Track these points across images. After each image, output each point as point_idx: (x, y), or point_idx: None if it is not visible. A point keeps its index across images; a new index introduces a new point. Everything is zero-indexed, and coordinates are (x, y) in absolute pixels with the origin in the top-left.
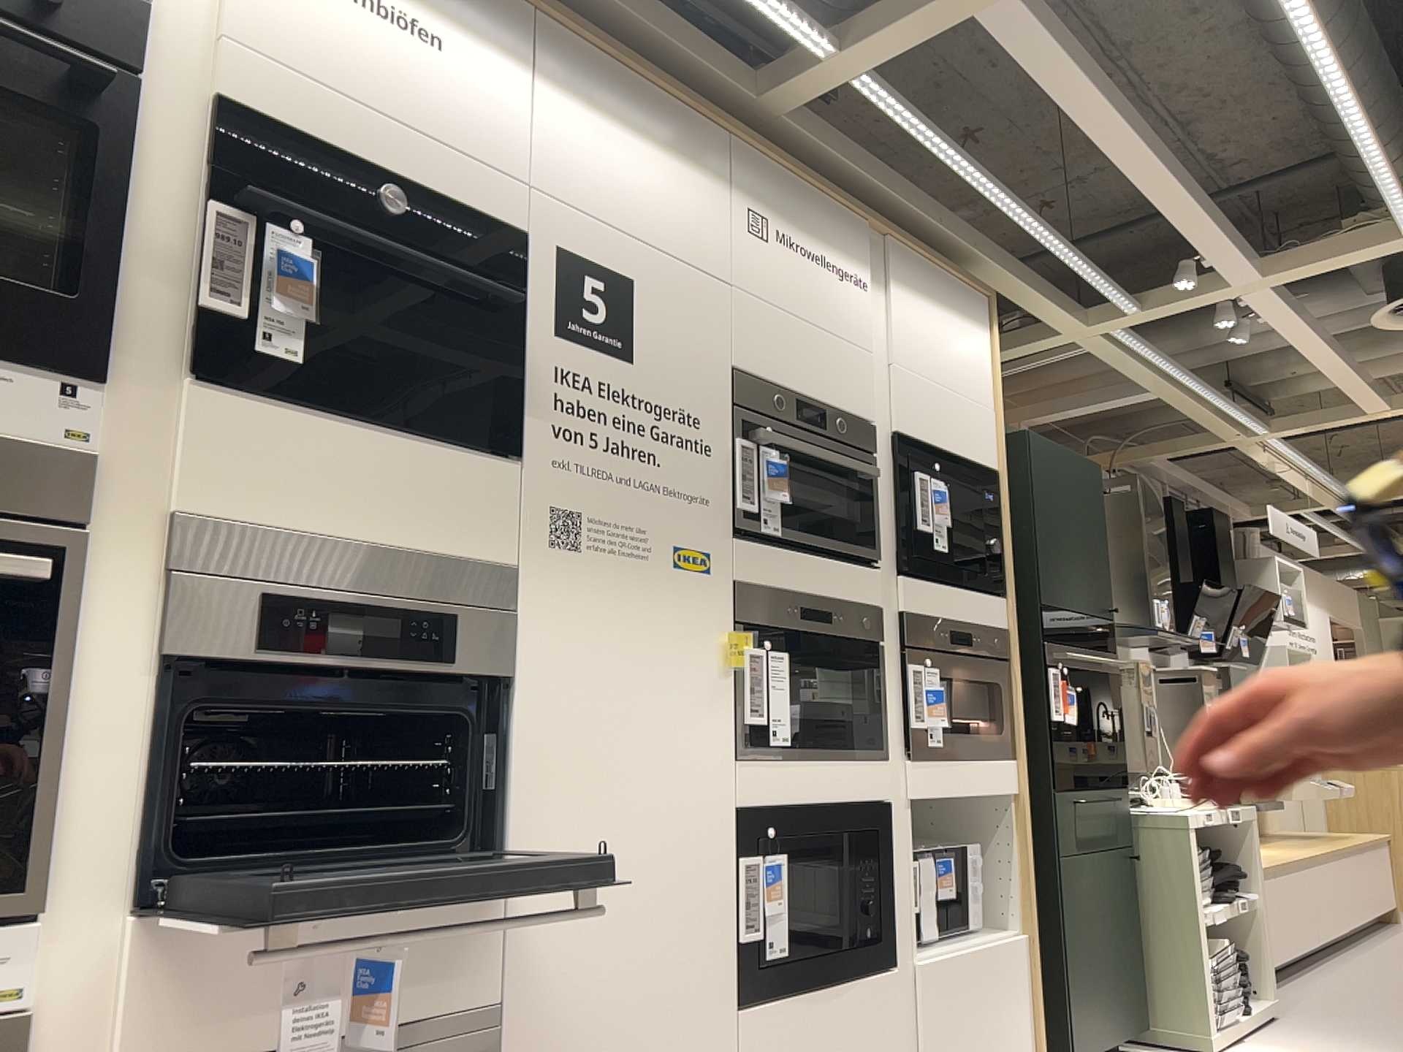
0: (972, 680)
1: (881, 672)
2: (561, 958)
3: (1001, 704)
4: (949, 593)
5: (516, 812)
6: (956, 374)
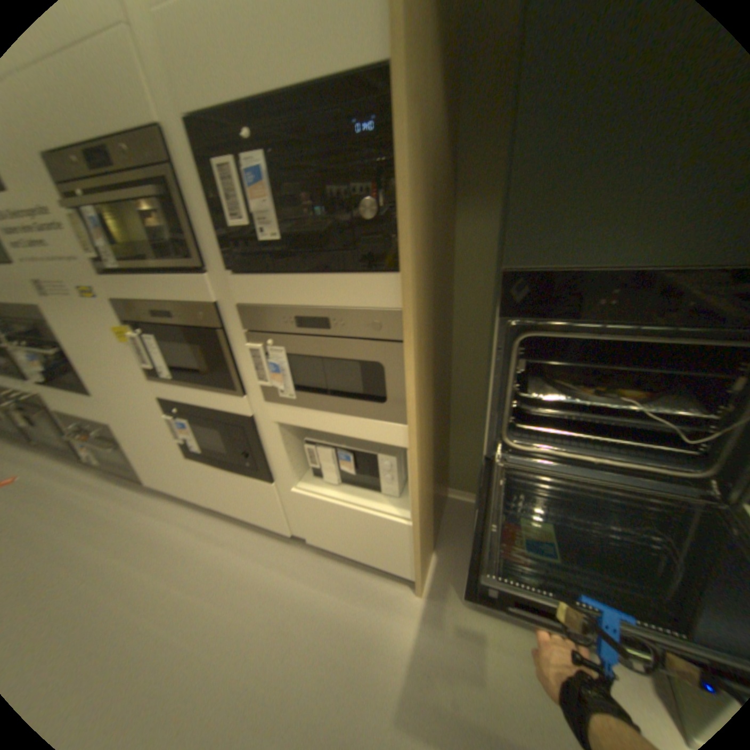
0: (330, 357)
1: (218, 348)
2: (112, 423)
3: (382, 380)
4: (286, 282)
5: (79, 383)
6: None
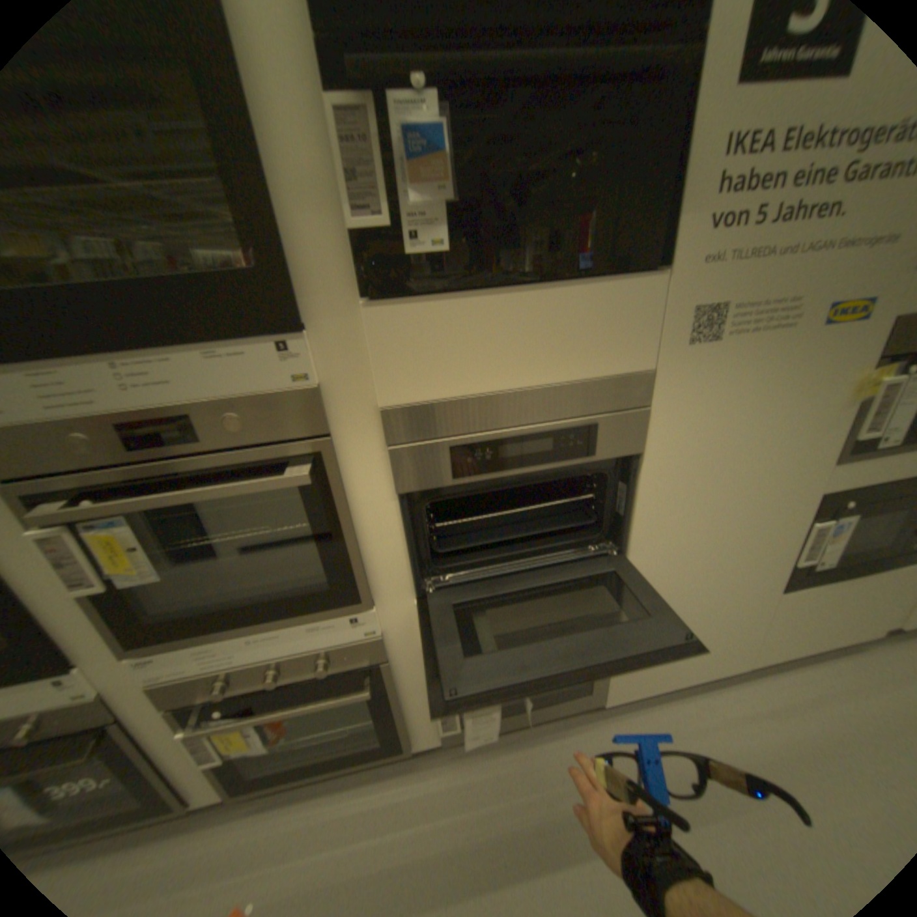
0: None
1: None
2: (662, 587)
3: None
4: None
5: (639, 527)
6: None
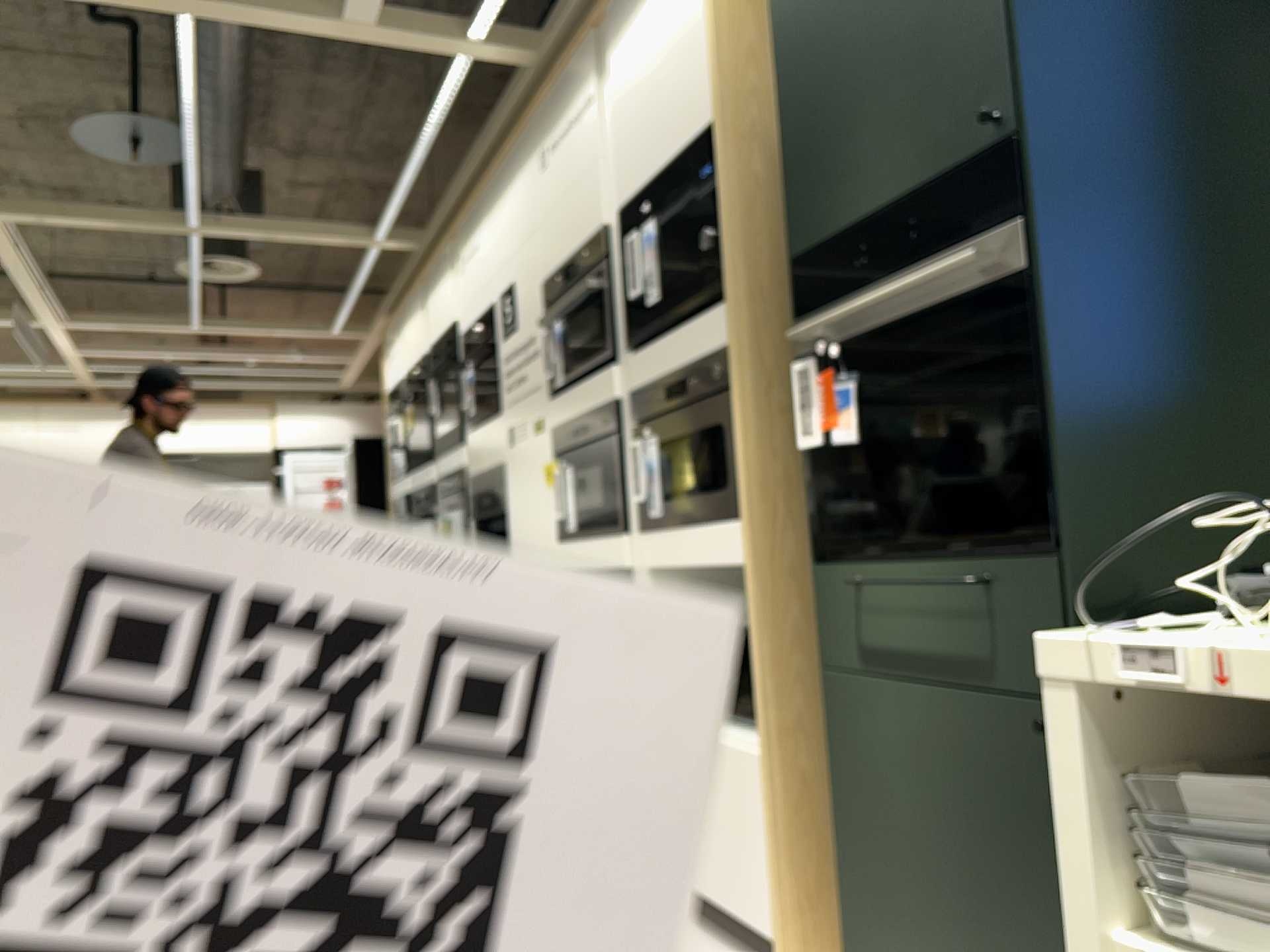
0: (696, 432)
1: (618, 458)
2: None
3: (733, 449)
4: (668, 343)
5: None
6: (667, 54)
